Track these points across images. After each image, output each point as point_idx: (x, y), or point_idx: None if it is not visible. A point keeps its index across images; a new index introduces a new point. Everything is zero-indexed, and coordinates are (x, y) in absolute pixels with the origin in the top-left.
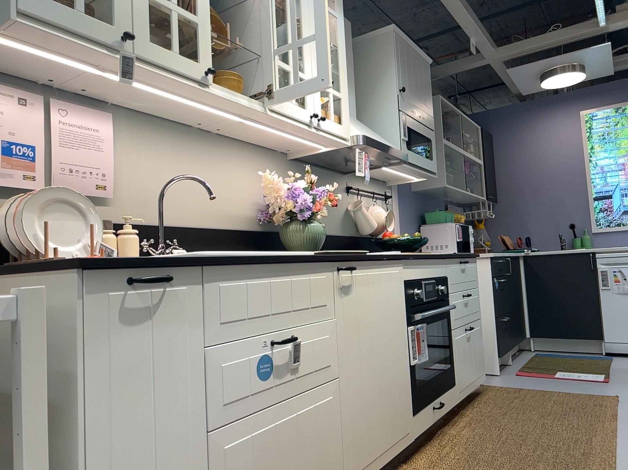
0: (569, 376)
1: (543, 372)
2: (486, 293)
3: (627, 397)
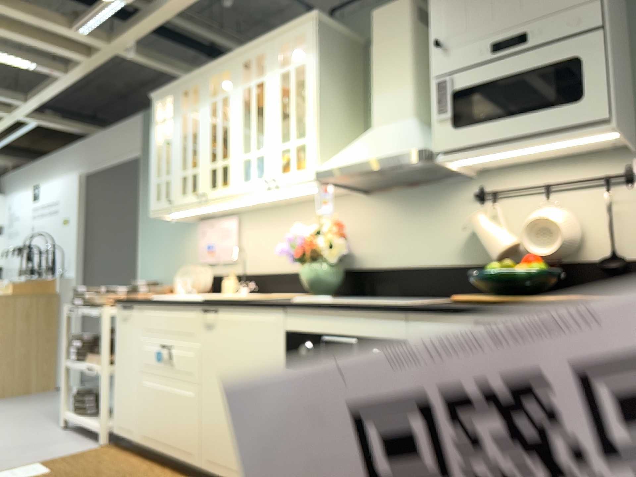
0: None
1: None
2: None
3: None
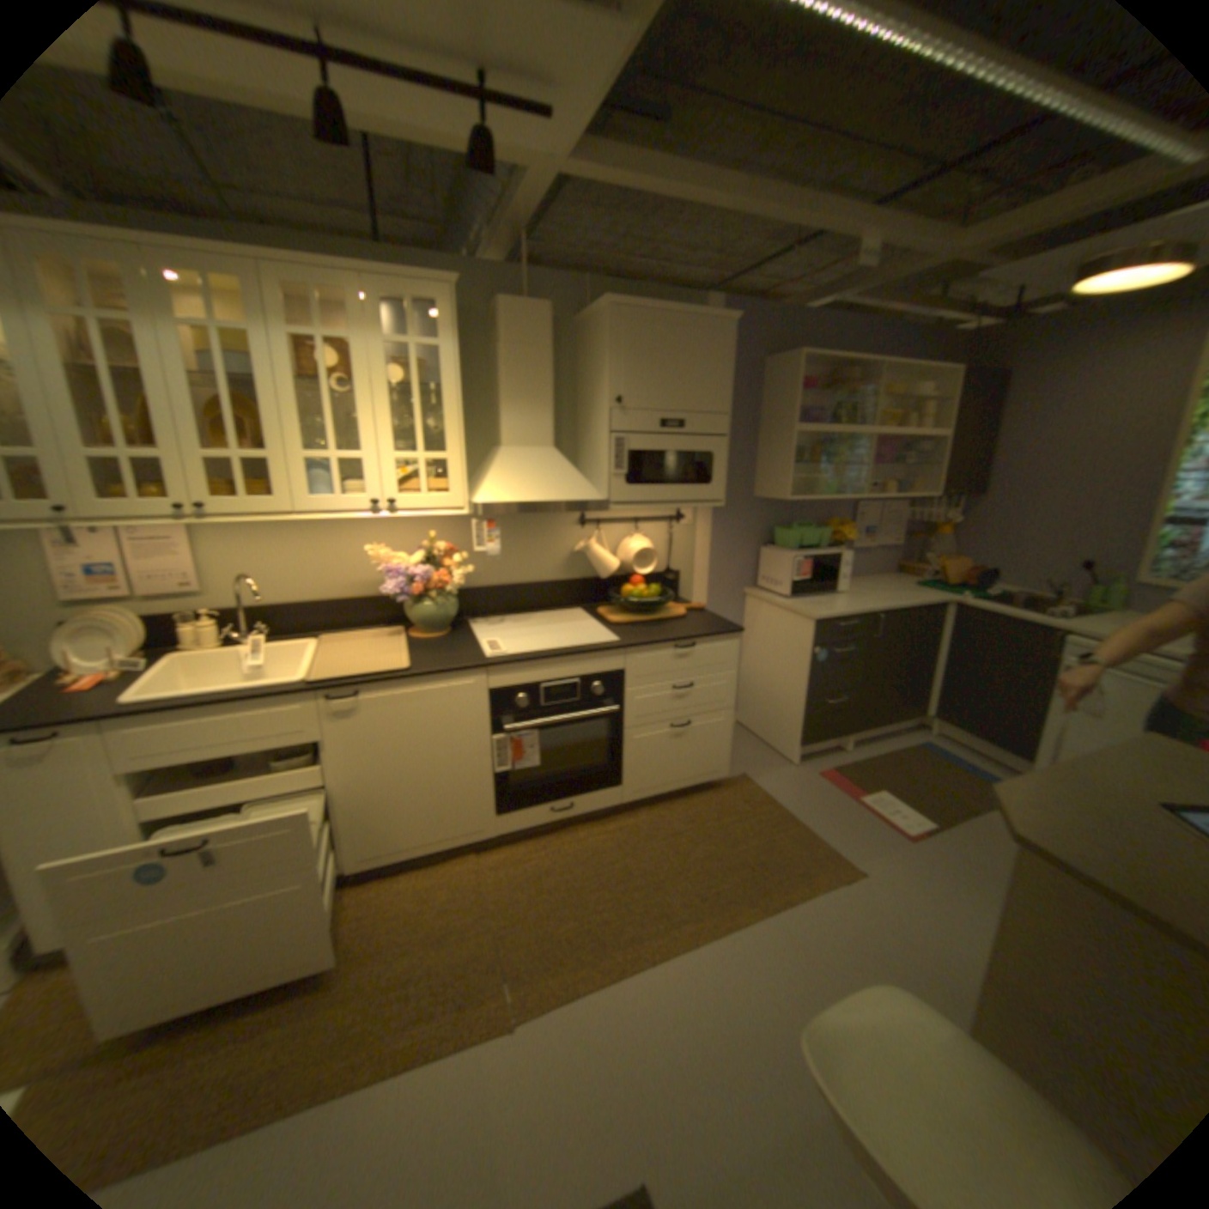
0: (882, 809)
1: (859, 787)
2: (804, 663)
3: (879, 886)
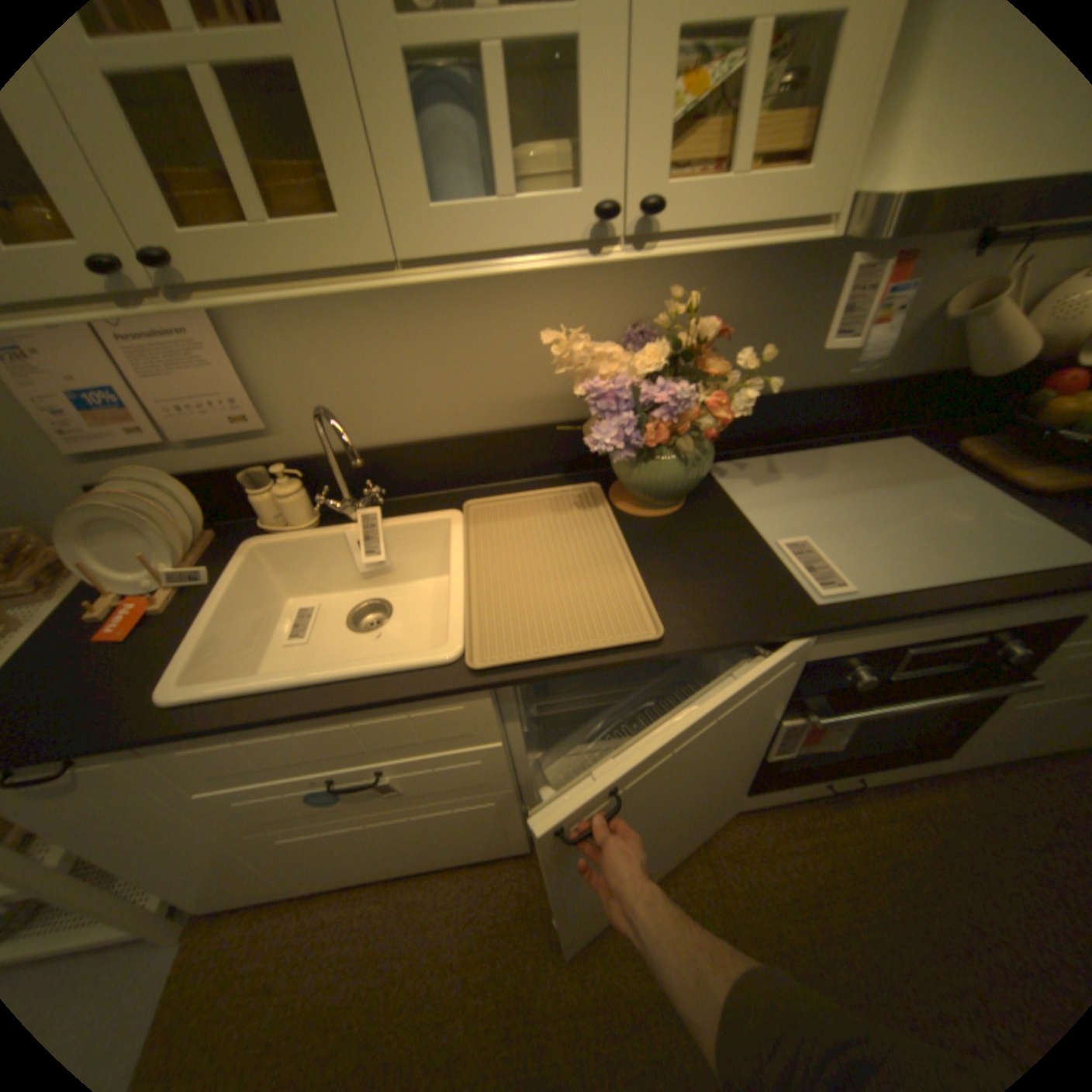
0: None
1: None
2: None
3: None
